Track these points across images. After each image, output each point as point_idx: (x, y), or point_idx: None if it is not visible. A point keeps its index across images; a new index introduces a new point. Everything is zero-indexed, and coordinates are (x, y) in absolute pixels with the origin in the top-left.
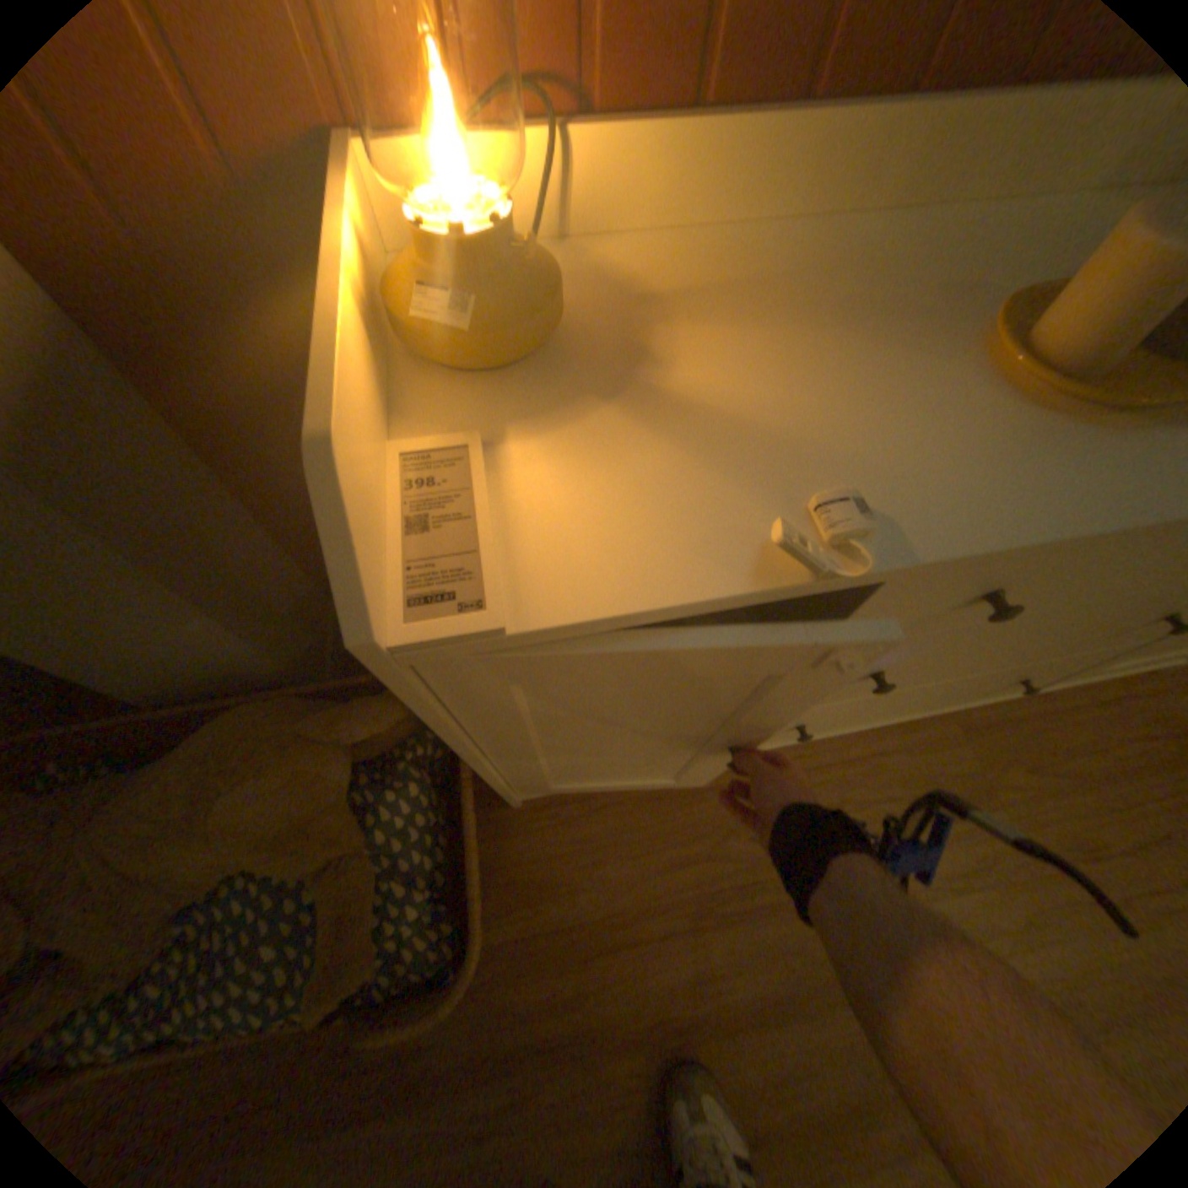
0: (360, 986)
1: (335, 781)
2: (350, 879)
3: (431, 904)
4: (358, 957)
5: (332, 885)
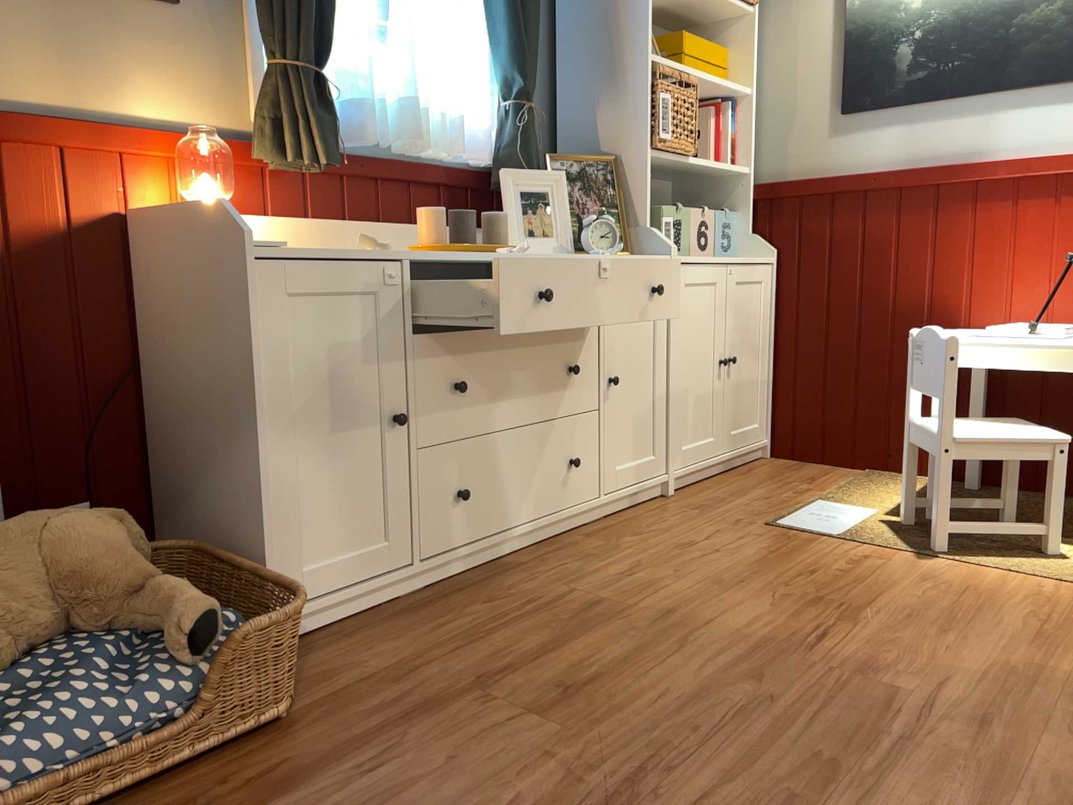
0: (213, 608)
1: (128, 538)
2: (168, 578)
3: (238, 618)
4: (201, 598)
5: (151, 590)
